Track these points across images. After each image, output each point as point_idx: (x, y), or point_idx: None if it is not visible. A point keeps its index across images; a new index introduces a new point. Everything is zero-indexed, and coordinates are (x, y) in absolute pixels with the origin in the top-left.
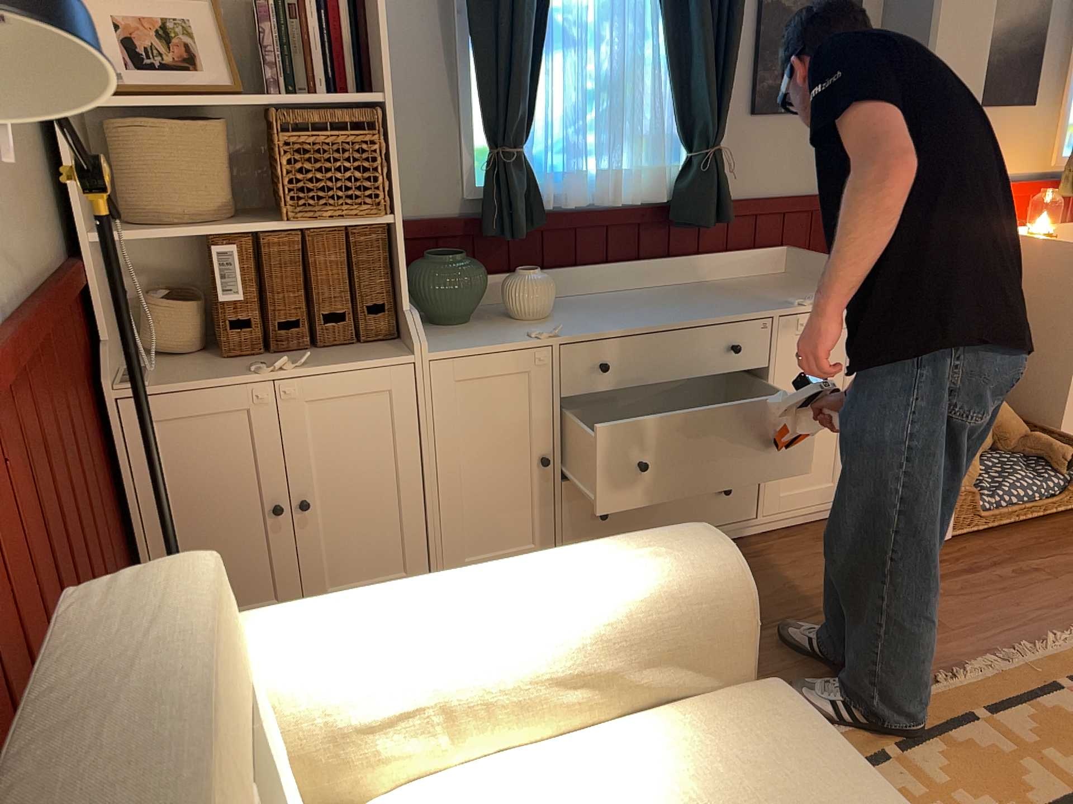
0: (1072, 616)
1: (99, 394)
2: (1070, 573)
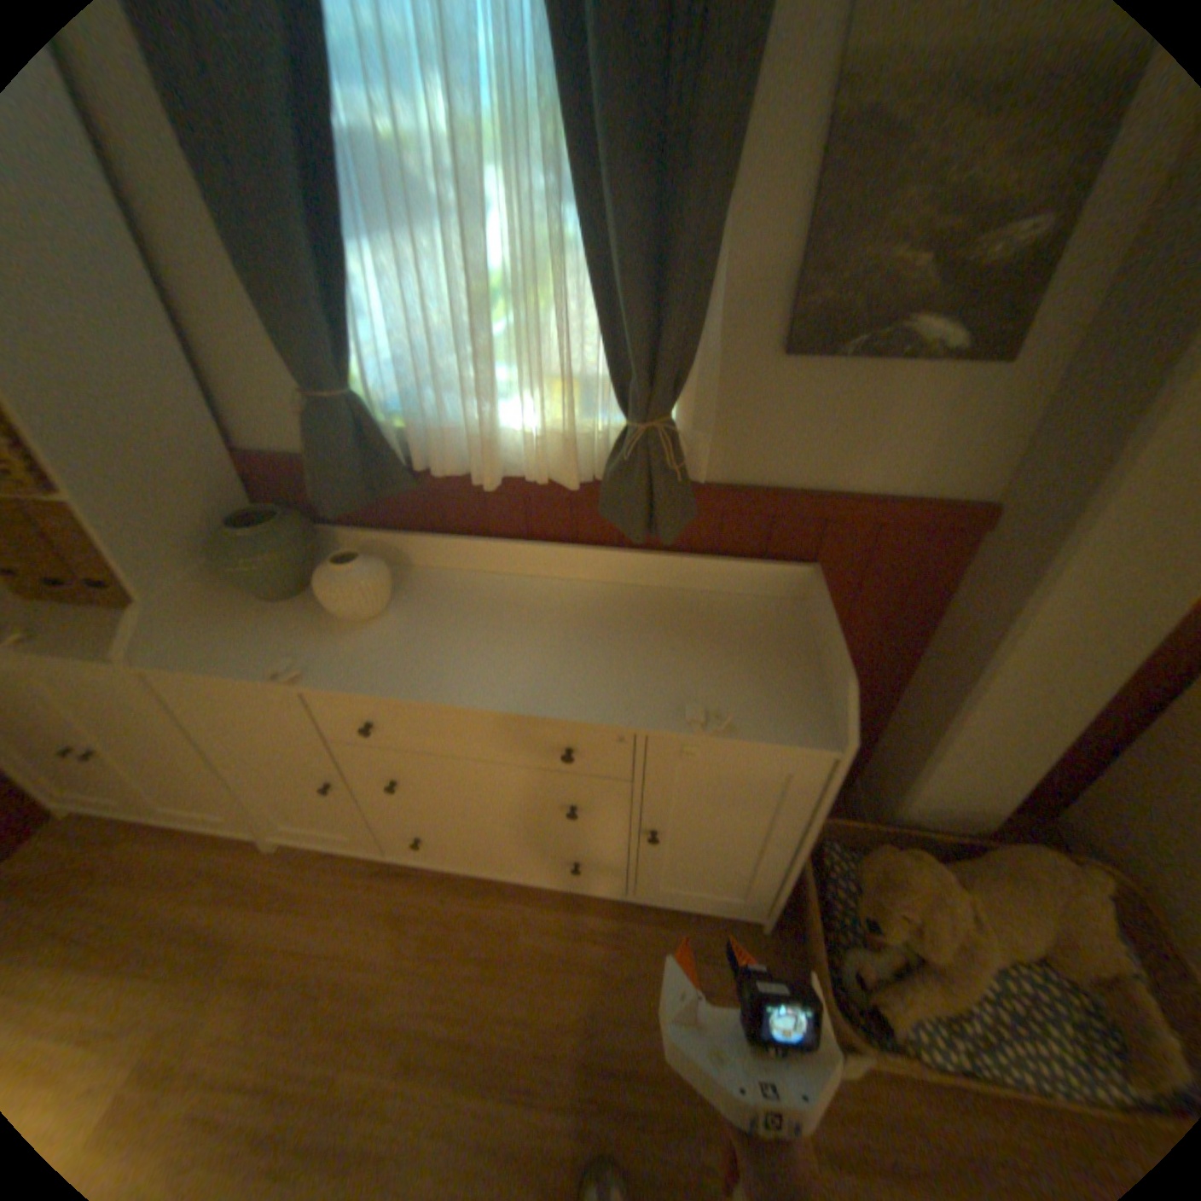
0: None
1: None
2: None
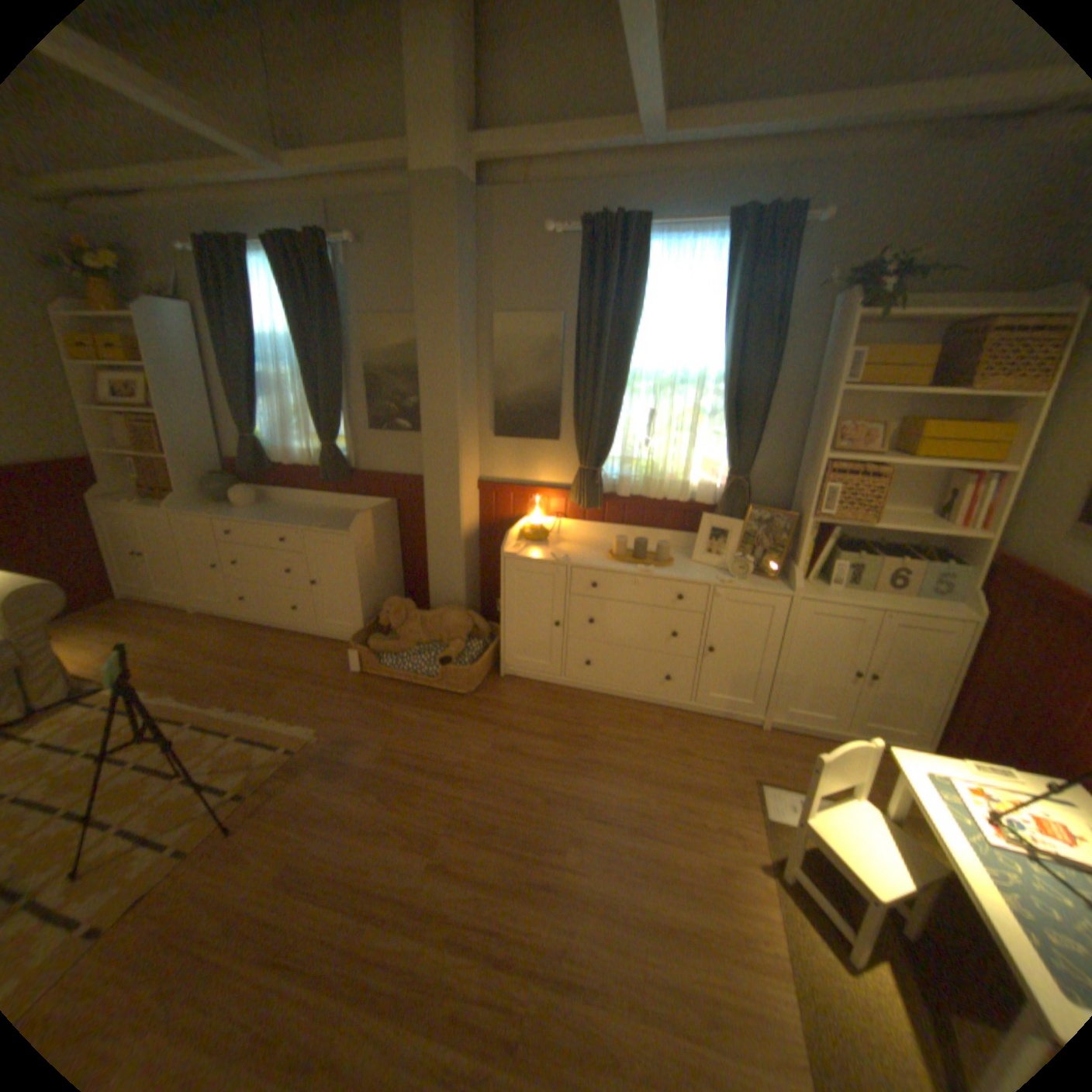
0: (314, 725)
1: (84, 501)
2: (369, 712)
